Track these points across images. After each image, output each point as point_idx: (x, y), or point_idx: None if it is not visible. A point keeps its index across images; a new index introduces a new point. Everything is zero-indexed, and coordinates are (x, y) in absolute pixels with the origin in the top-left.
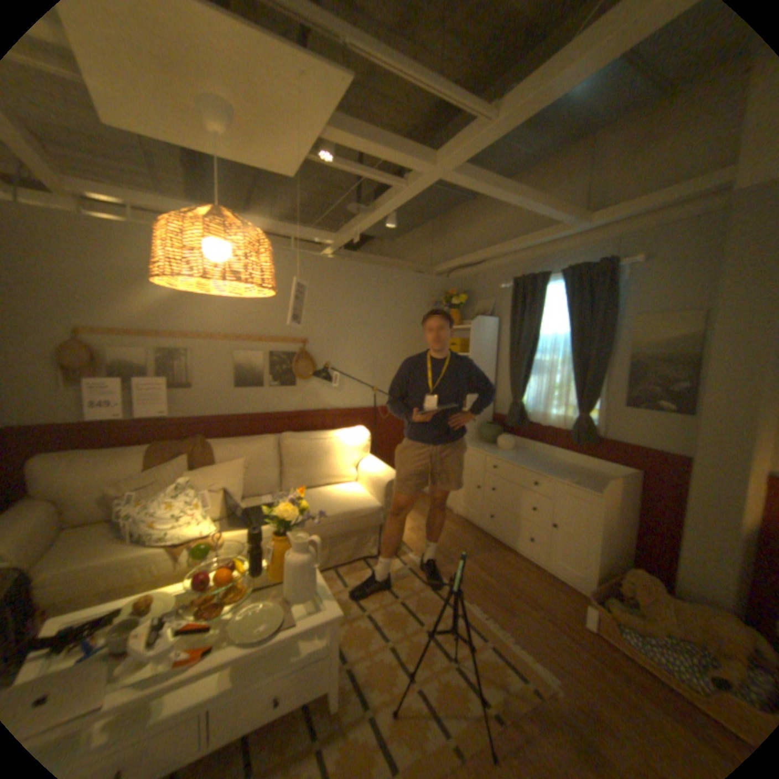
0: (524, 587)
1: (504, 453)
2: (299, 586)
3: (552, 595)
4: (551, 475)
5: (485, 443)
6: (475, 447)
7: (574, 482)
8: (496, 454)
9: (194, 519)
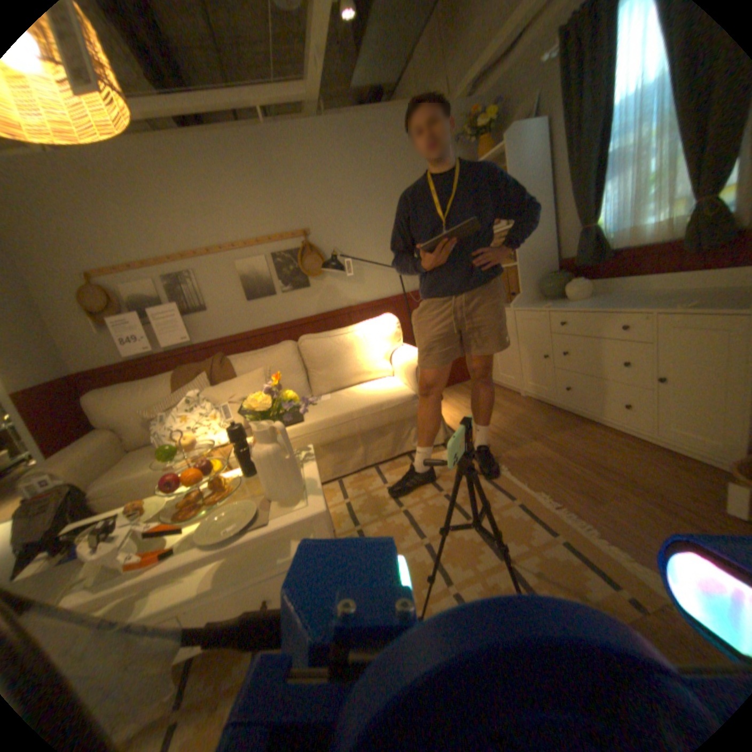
0: (618, 466)
1: (577, 302)
2: (270, 479)
3: (665, 473)
4: (651, 307)
5: (551, 299)
6: (535, 306)
7: (691, 304)
8: (564, 306)
9: (210, 428)
